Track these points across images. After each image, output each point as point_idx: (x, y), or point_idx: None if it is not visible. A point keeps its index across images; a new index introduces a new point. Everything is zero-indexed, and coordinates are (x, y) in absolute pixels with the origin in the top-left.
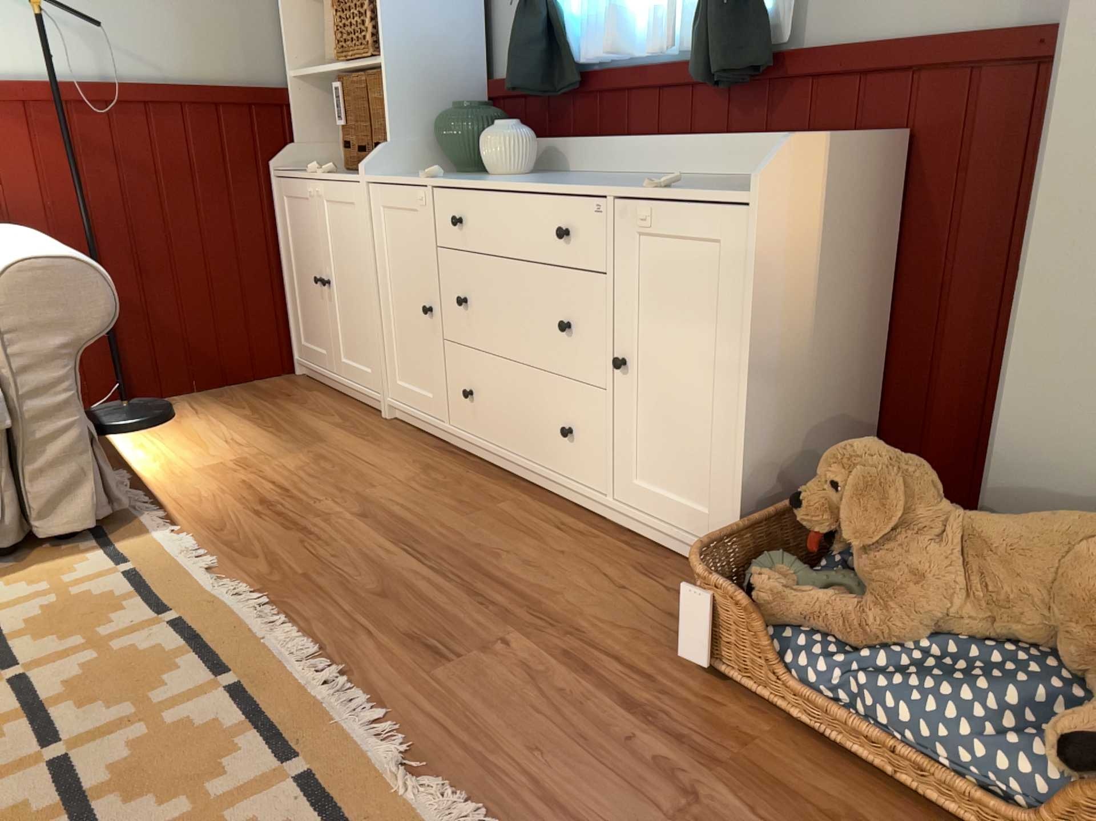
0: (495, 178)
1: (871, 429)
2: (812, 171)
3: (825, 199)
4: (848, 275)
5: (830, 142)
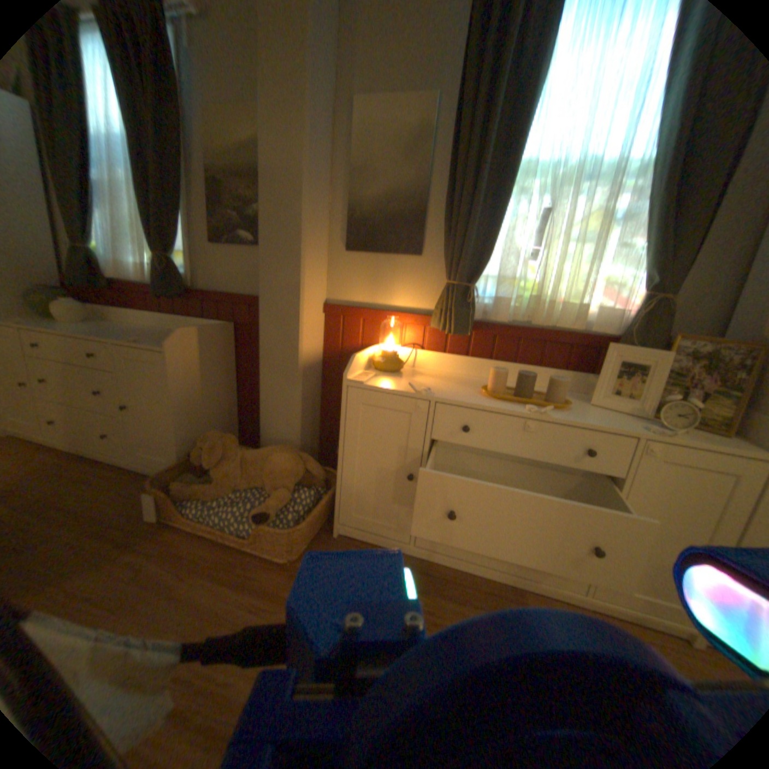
0: (60, 324)
1: (237, 421)
2: (192, 339)
3: (201, 348)
4: (216, 372)
5: (200, 329)
